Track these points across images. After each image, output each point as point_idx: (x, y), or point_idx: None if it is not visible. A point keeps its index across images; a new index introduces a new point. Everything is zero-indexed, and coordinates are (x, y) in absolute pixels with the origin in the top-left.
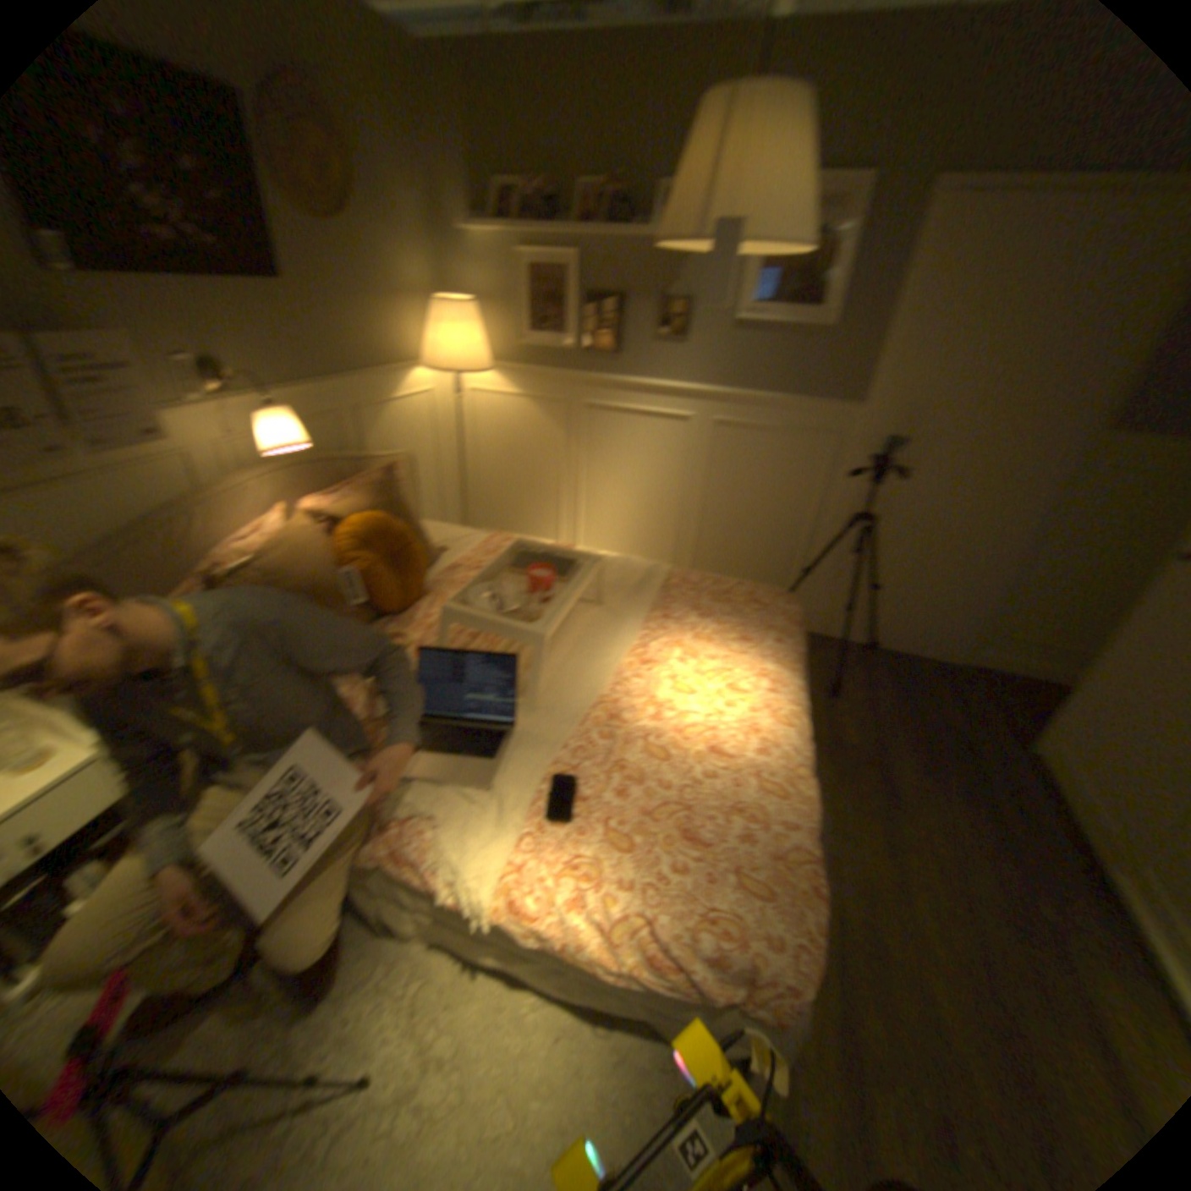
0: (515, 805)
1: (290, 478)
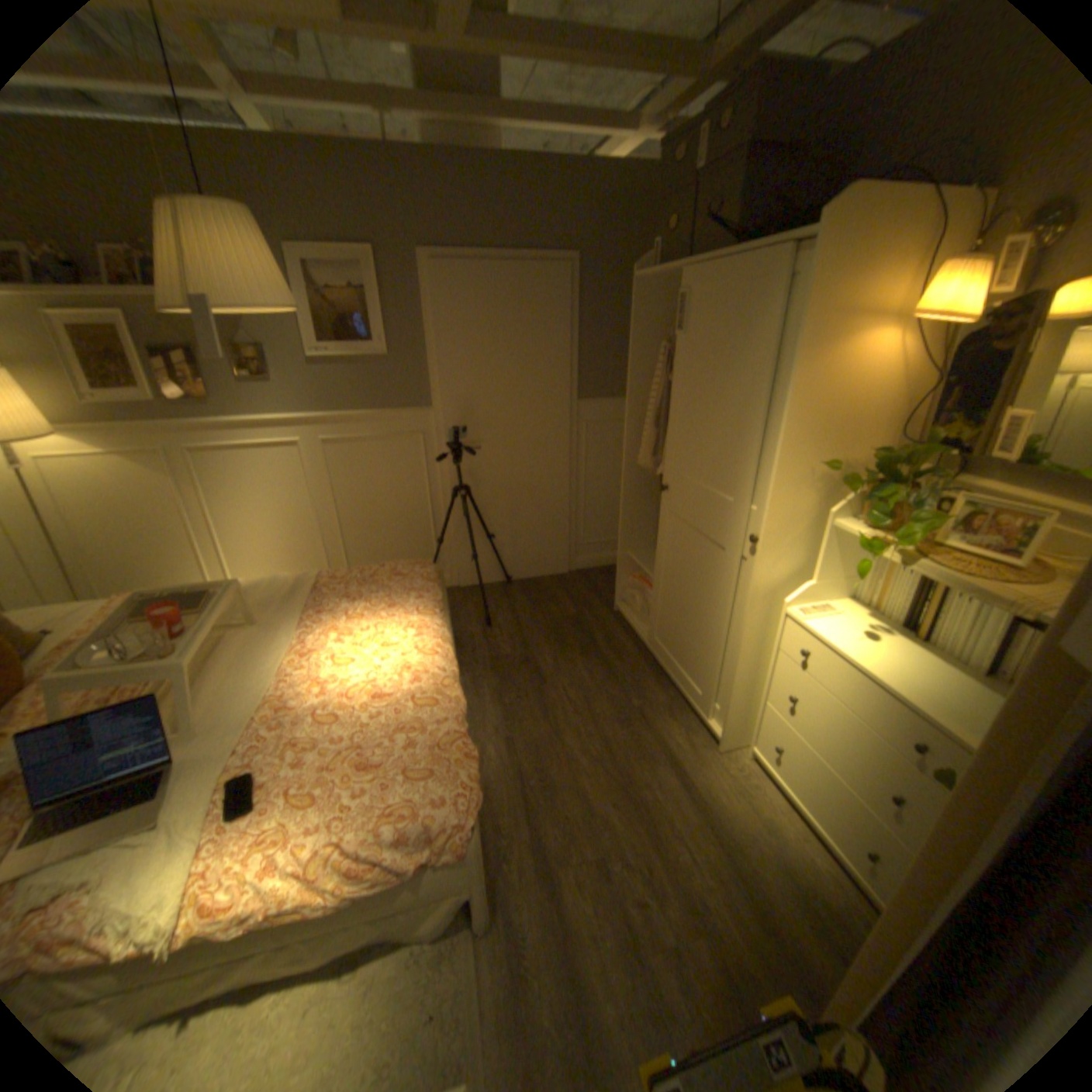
0: (182, 829)
1: None
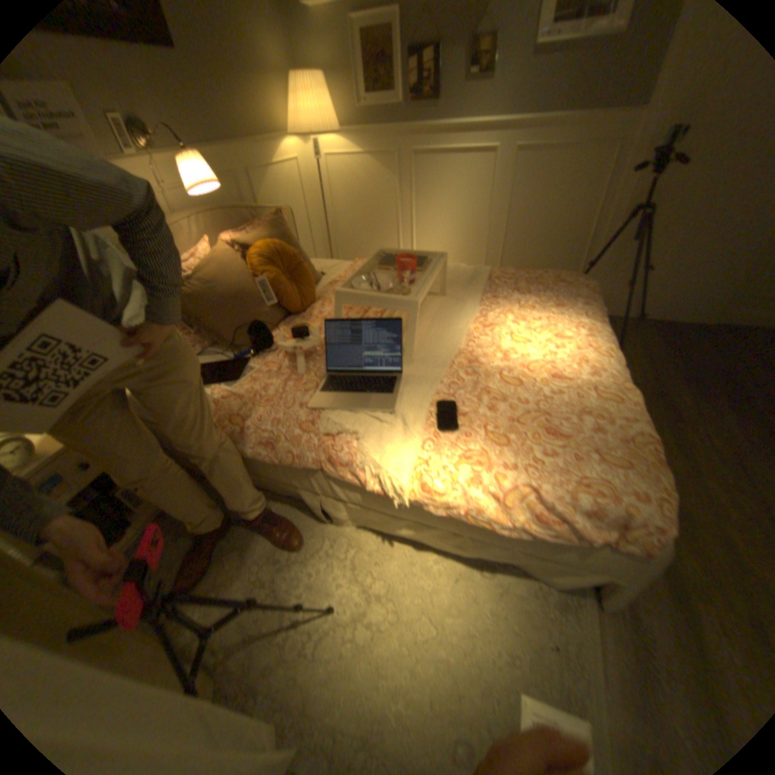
0: (410, 421)
1: (204, 220)
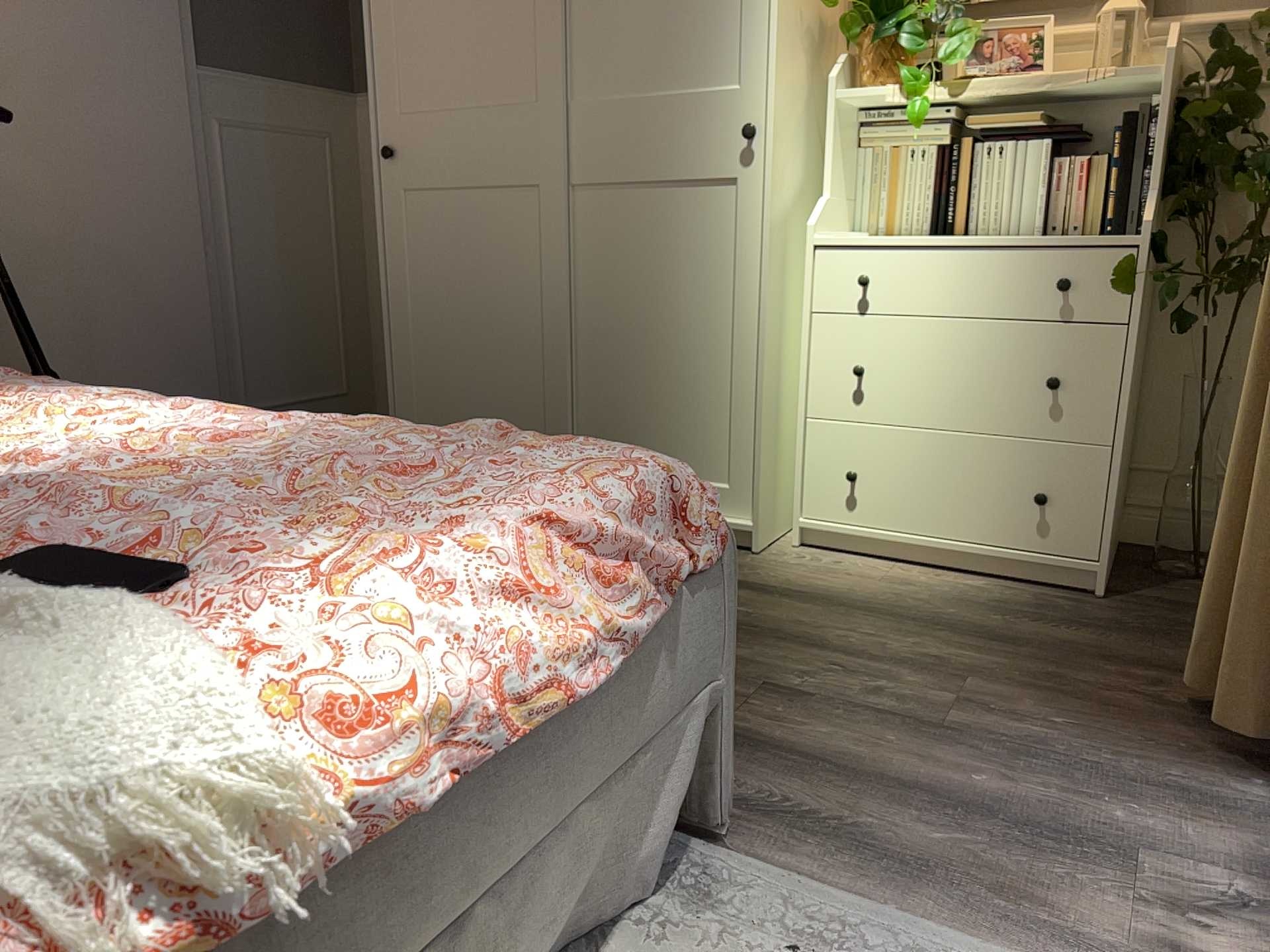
0: None
1: None
